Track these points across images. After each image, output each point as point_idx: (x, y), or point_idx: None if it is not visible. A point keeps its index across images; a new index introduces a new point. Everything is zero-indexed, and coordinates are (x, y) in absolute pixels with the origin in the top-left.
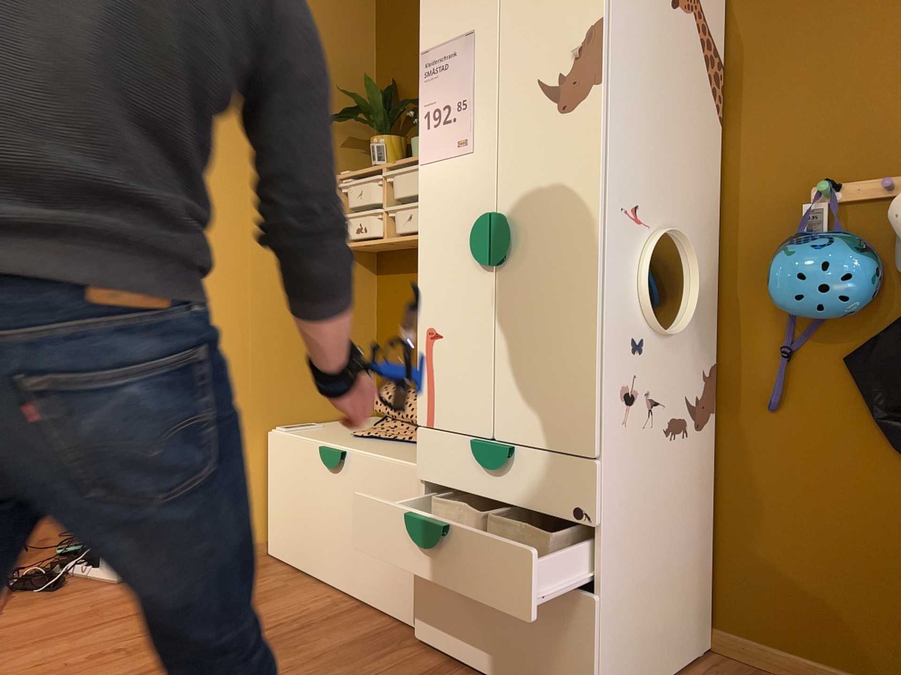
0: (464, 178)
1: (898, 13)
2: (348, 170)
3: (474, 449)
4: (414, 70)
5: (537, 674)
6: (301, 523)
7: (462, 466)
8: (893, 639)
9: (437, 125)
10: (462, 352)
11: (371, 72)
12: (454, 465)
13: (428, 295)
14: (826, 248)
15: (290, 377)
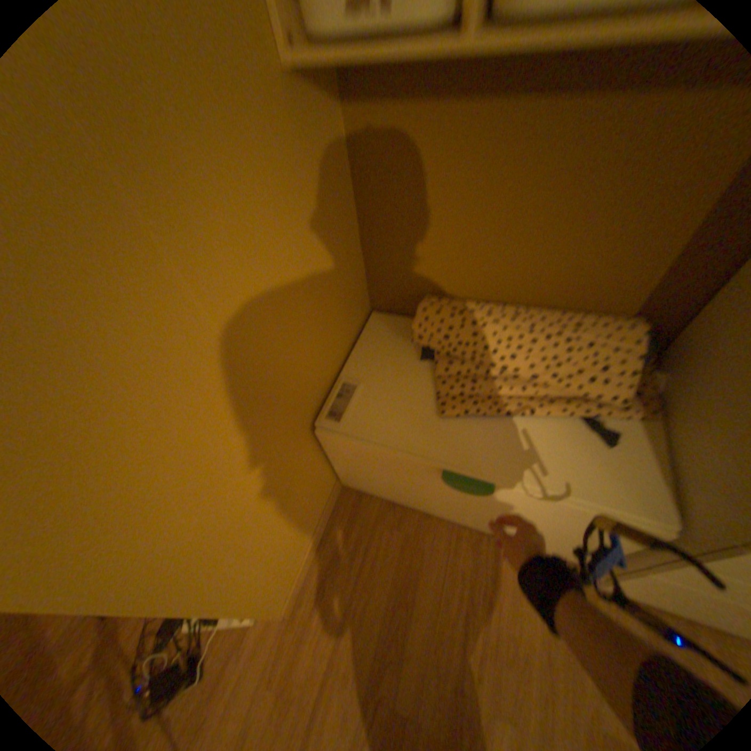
0: None
1: None
2: None
3: None
4: None
5: None
6: (398, 488)
7: None
8: None
9: None
10: None
11: None
12: None
13: None
14: None
15: (307, 354)
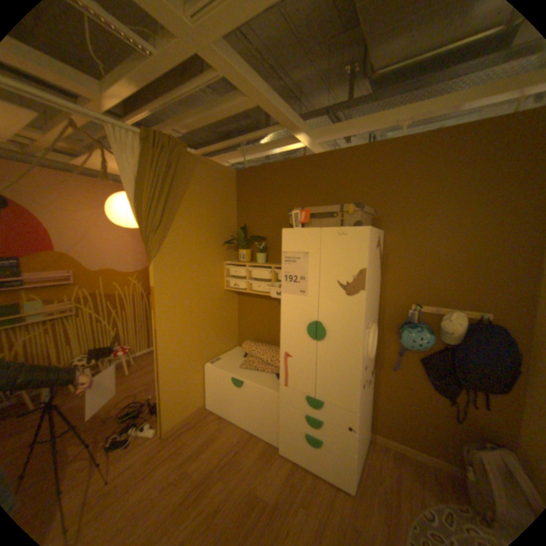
0: (302, 304)
1: (444, 255)
2: (228, 258)
3: (306, 399)
4: (254, 223)
5: (331, 475)
6: (222, 402)
7: (300, 403)
8: (430, 443)
9: (290, 281)
10: (301, 365)
11: (234, 219)
12: (296, 401)
13: (285, 341)
14: (422, 332)
15: (211, 342)
